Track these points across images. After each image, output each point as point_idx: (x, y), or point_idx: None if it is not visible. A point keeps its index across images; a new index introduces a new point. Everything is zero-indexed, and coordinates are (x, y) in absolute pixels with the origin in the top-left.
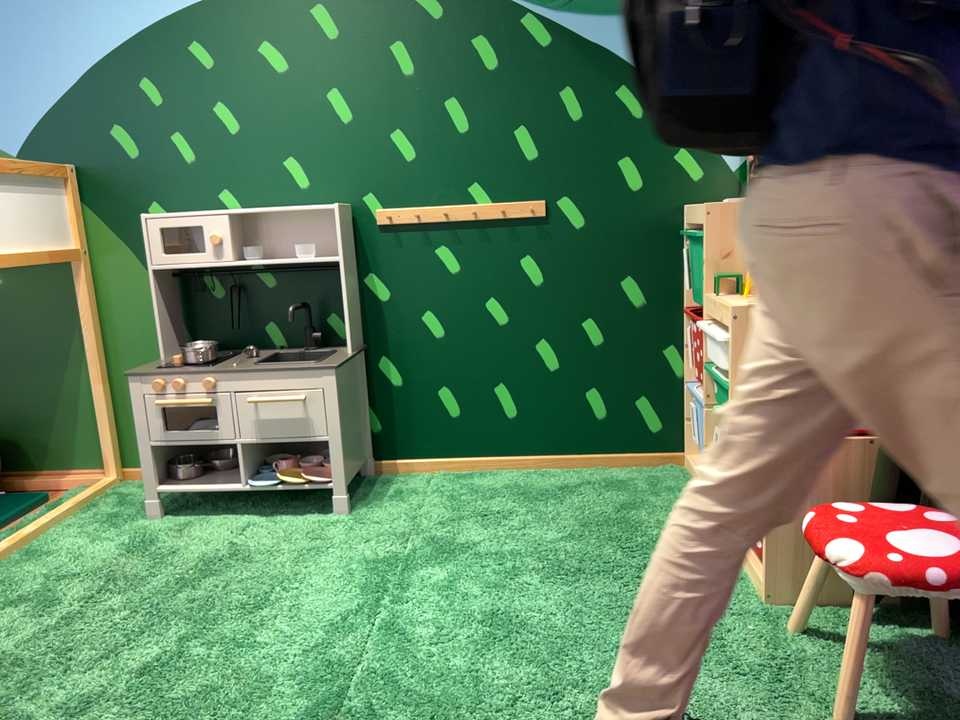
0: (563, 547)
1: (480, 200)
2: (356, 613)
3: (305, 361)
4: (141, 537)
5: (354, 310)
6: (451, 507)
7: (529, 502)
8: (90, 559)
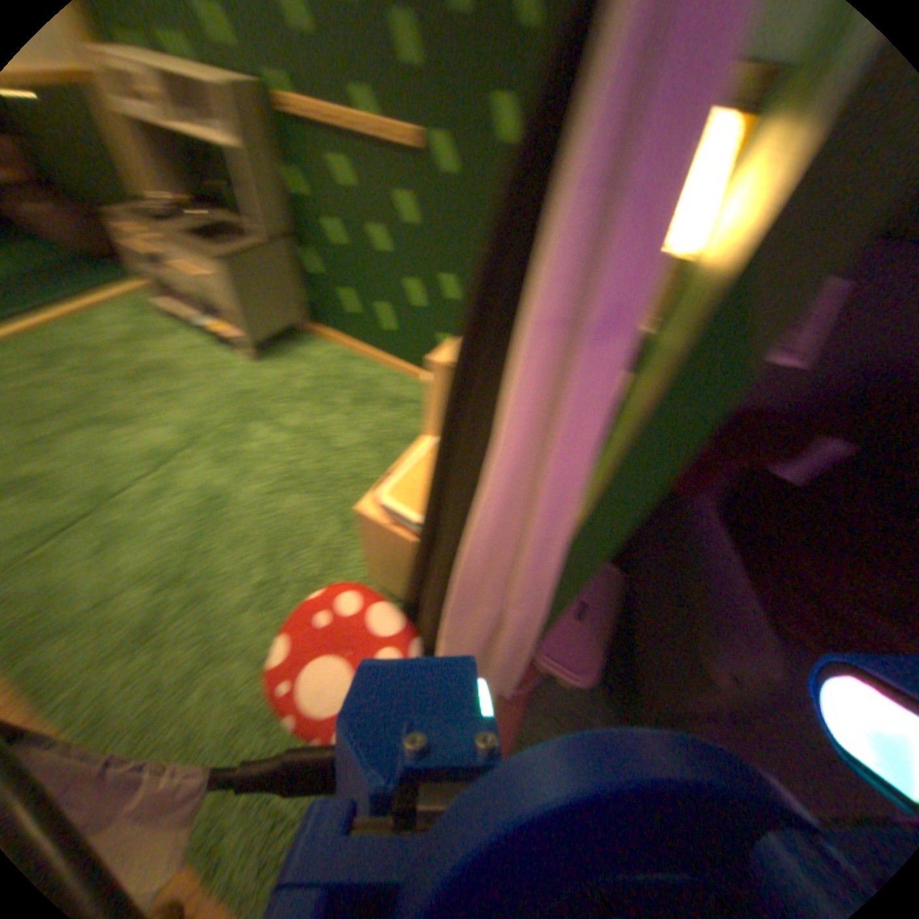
0: (325, 454)
1: (358, 107)
2: (158, 452)
3: (234, 234)
4: (135, 330)
5: (274, 196)
6: (310, 383)
7: (358, 401)
8: (95, 337)
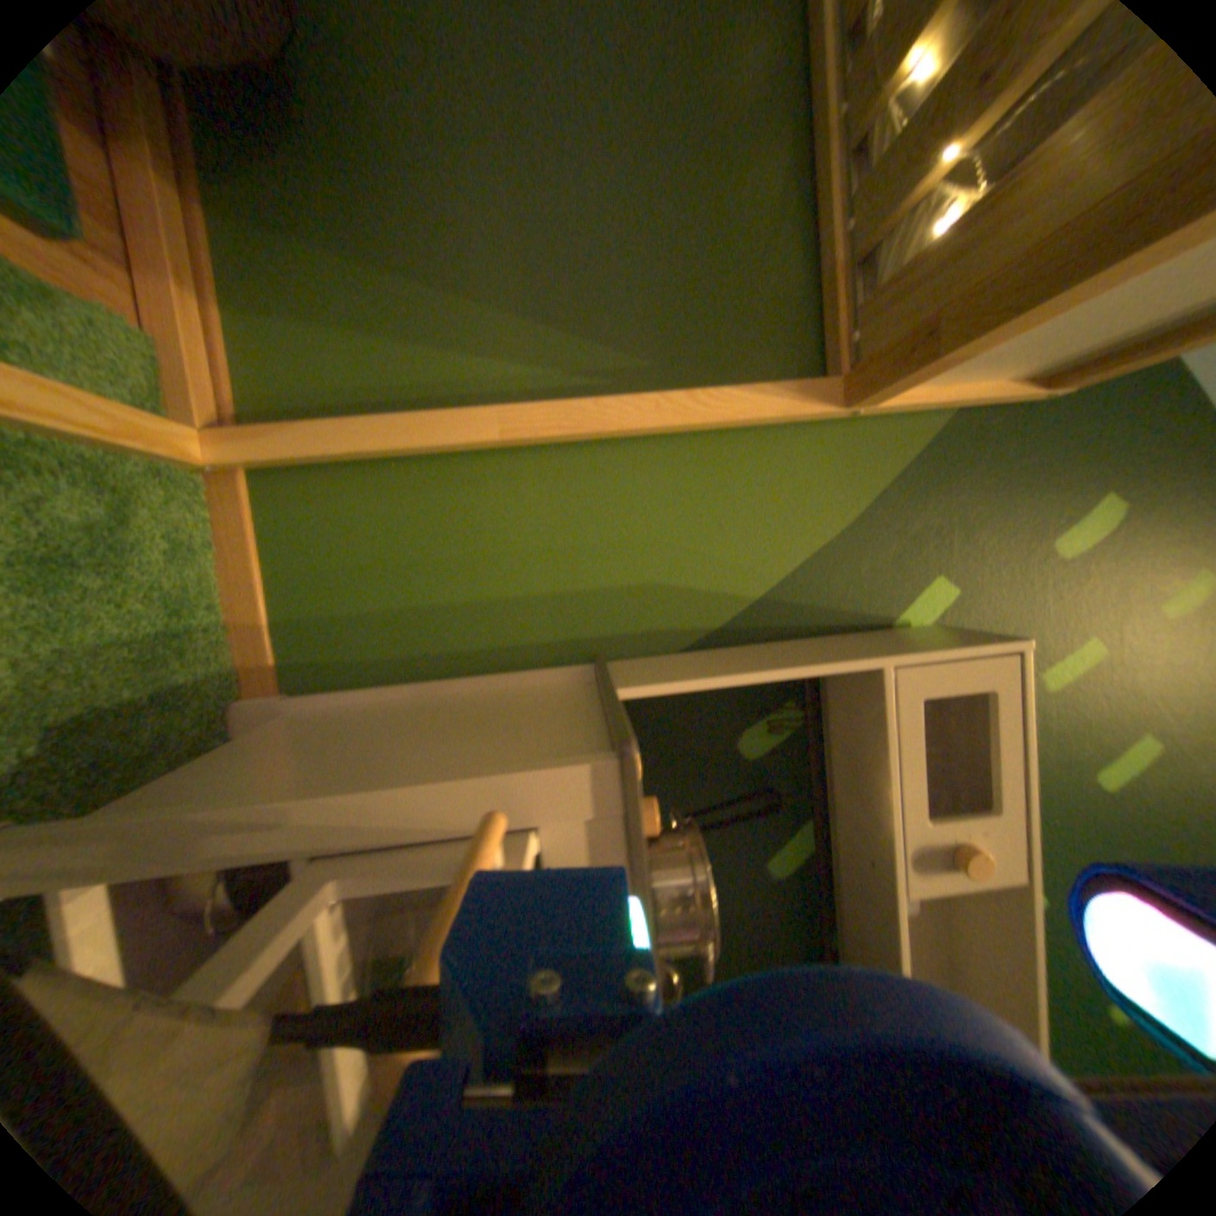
0: None
1: None
2: None
3: None
4: None
5: None
6: None
7: None
8: None
